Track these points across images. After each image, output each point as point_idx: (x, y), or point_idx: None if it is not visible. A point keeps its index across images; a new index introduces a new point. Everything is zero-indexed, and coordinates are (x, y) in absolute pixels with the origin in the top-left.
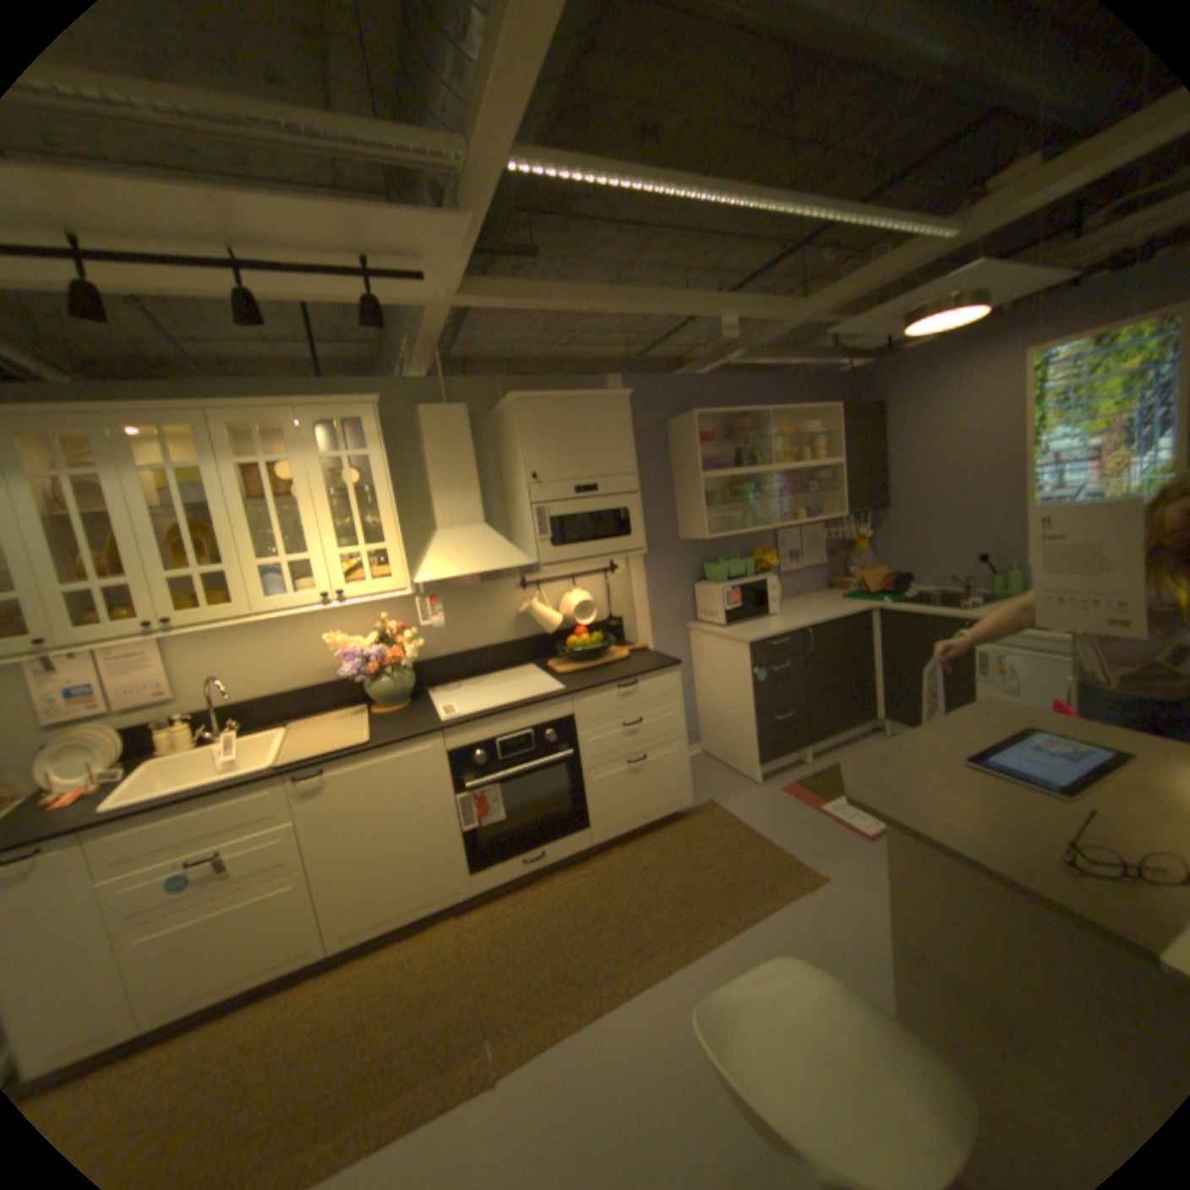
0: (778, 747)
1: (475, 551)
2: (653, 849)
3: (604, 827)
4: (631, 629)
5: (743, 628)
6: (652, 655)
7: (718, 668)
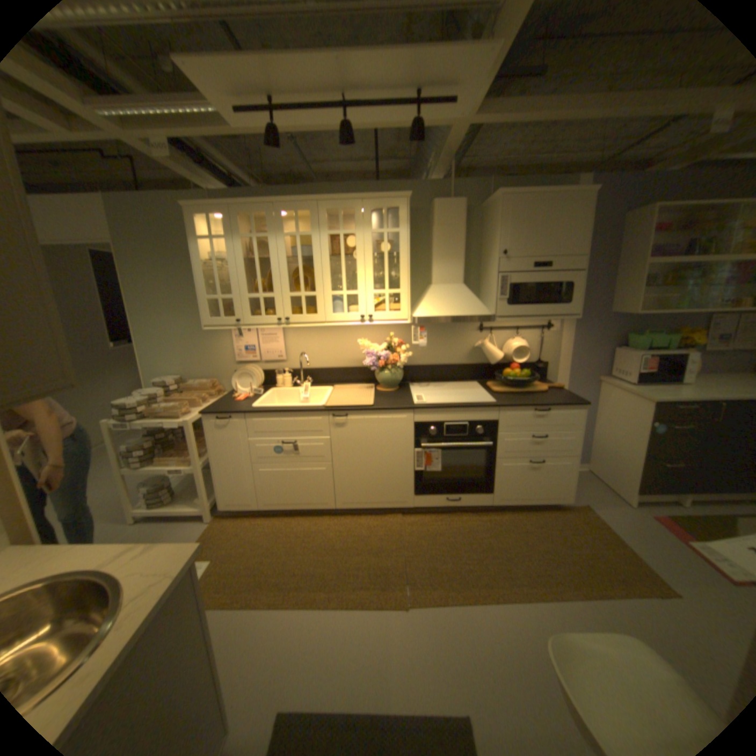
0: (660, 487)
1: (454, 301)
2: (535, 522)
3: (503, 497)
4: (554, 373)
5: (654, 389)
6: (567, 394)
7: (621, 415)
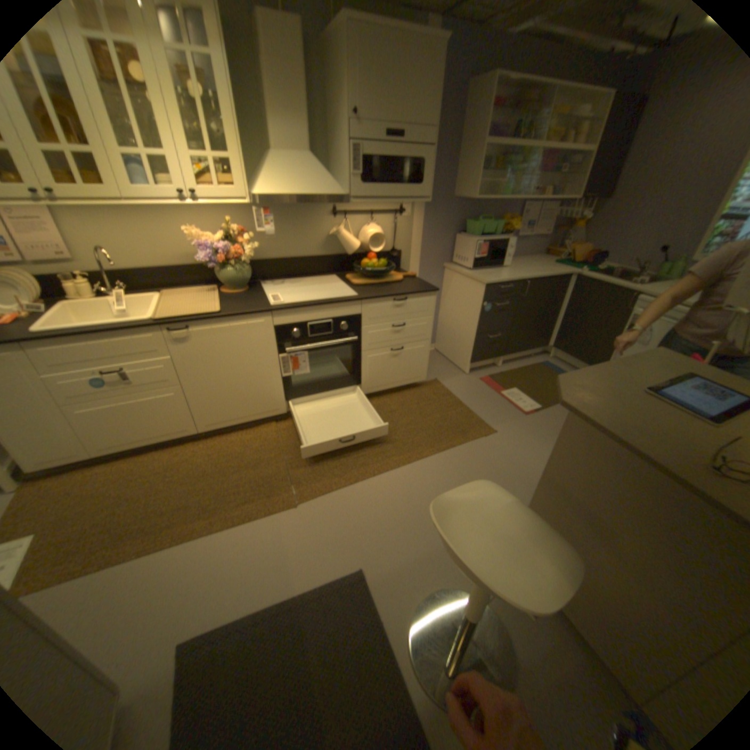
0: (484, 354)
1: (301, 176)
2: (396, 401)
3: (370, 386)
4: (406, 261)
5: (484, 273)
6: (419, 282)
7: (459, 298)
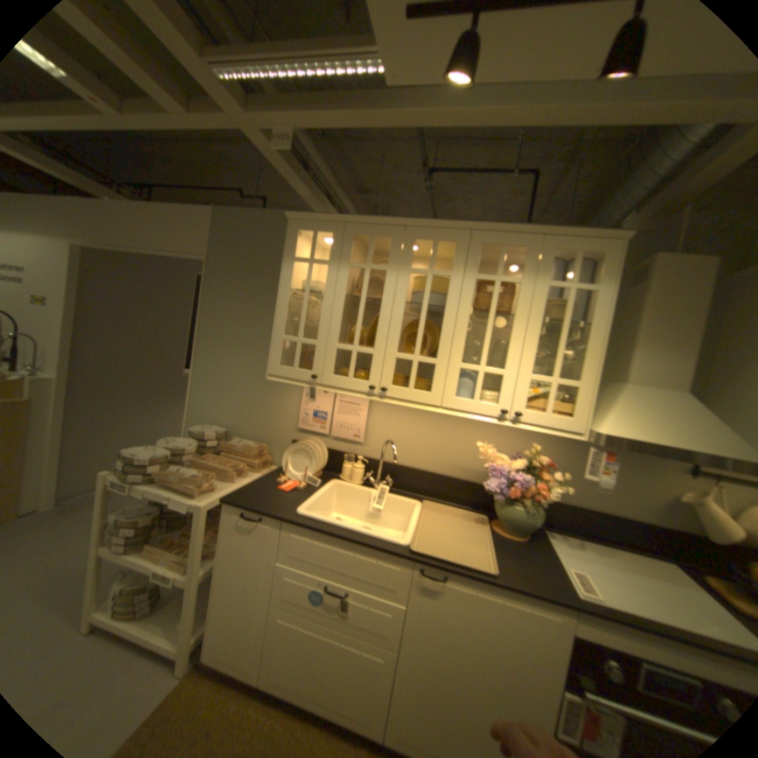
0: None
1: (677, 421)
2: None
3: None
4: None
5: None
6: None
7: None
